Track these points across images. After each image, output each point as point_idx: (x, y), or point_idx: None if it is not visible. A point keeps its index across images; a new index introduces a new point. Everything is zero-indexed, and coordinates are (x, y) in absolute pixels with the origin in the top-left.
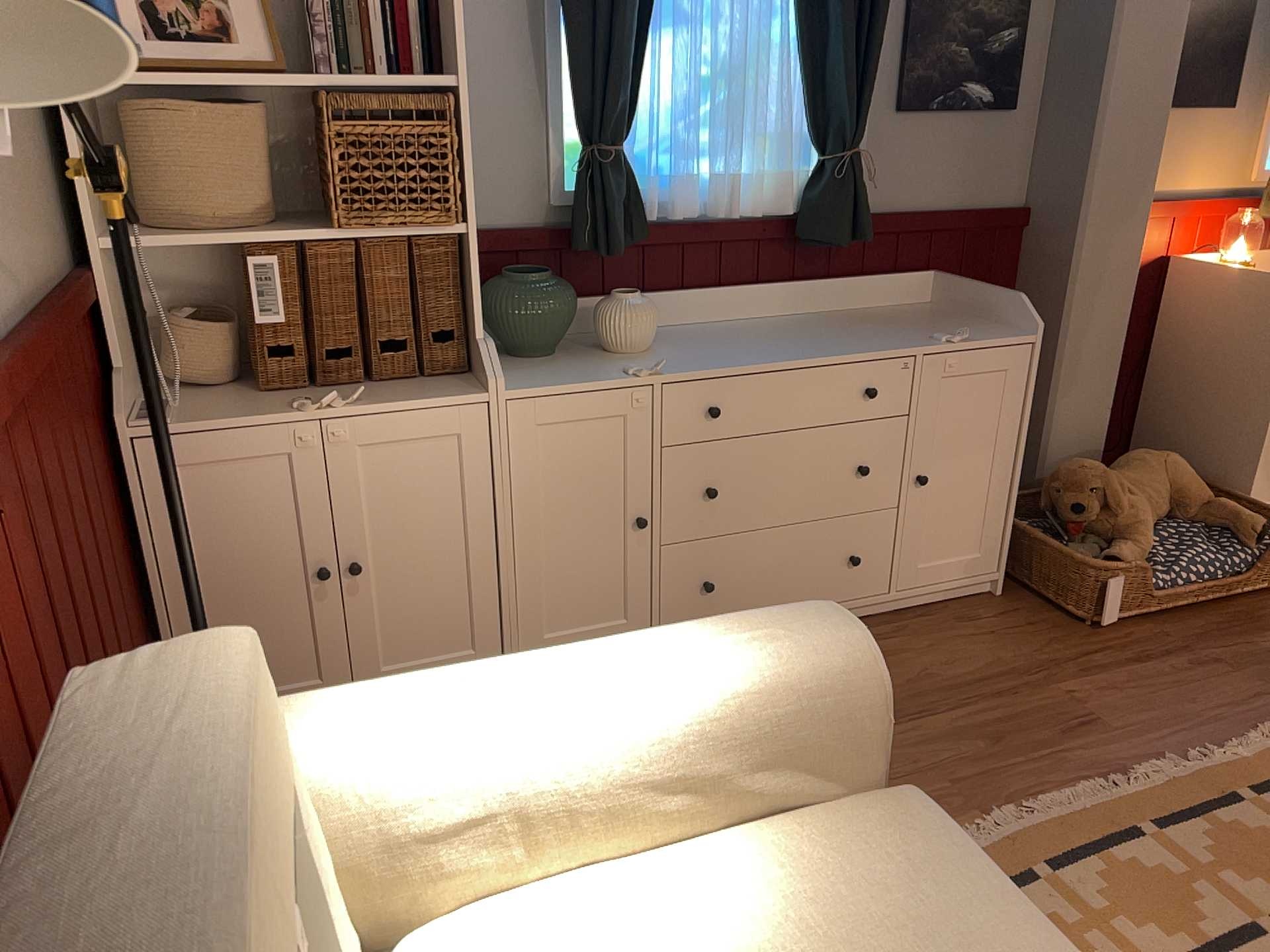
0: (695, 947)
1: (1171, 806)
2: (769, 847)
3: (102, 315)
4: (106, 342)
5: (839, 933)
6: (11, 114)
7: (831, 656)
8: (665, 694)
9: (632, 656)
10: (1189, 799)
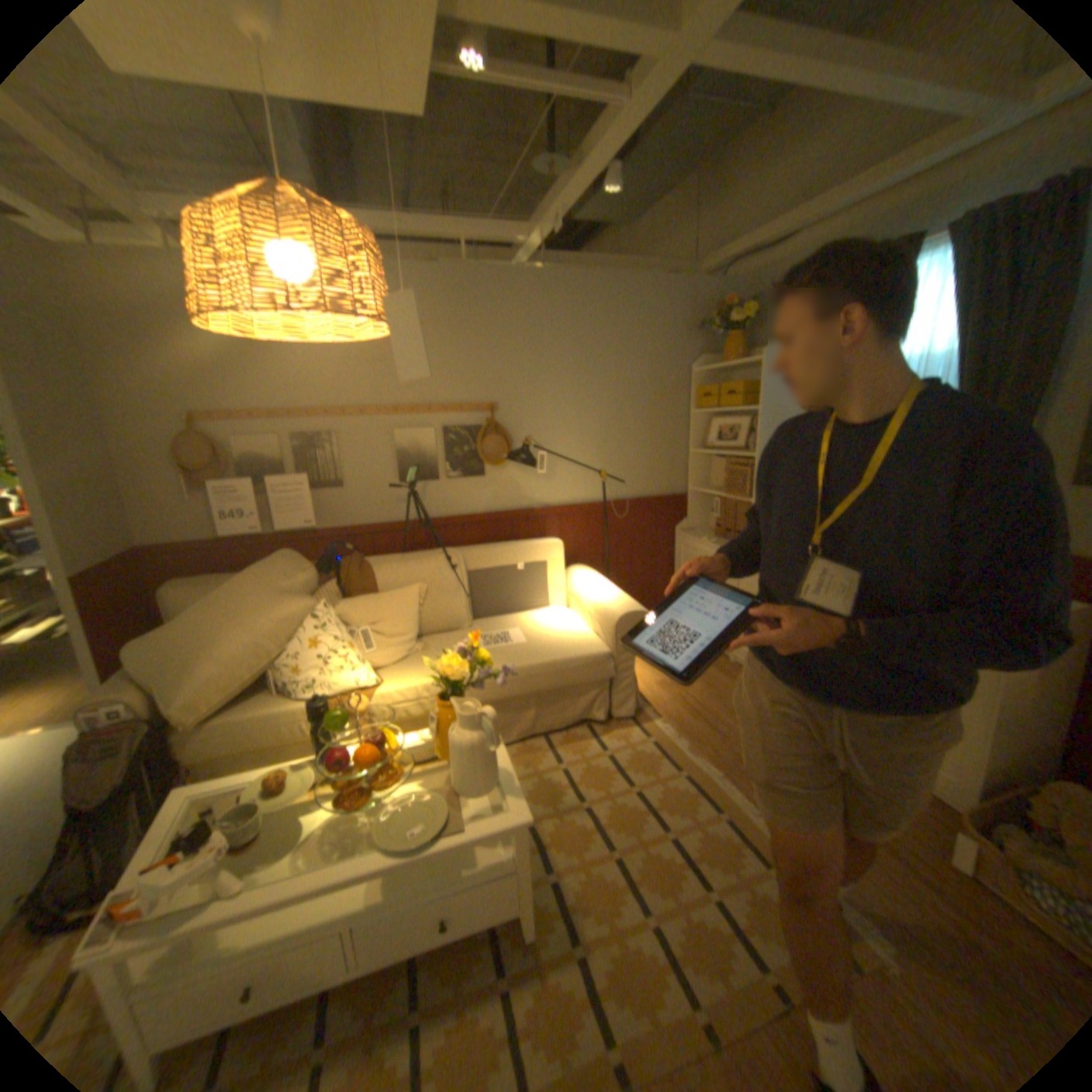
0: (558, 626)
1: (747, 834)
2: (585, 633)
3: (687, 504)
4: (686, 510)
5: (559, 637)
6: (662, 458)
7: (616, 611)
8: (598, 596)
9: (608, 591)
10: (757, 844)
